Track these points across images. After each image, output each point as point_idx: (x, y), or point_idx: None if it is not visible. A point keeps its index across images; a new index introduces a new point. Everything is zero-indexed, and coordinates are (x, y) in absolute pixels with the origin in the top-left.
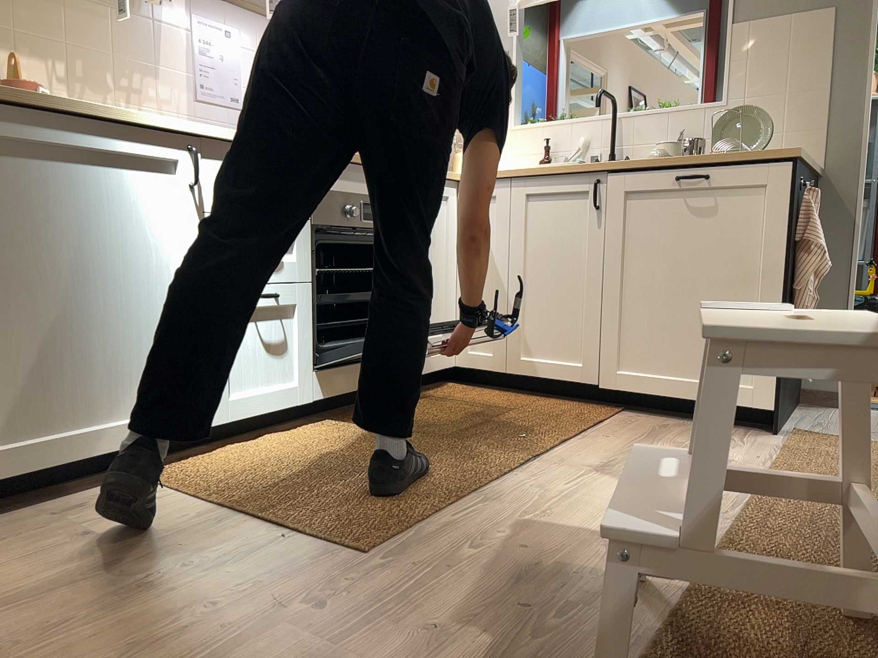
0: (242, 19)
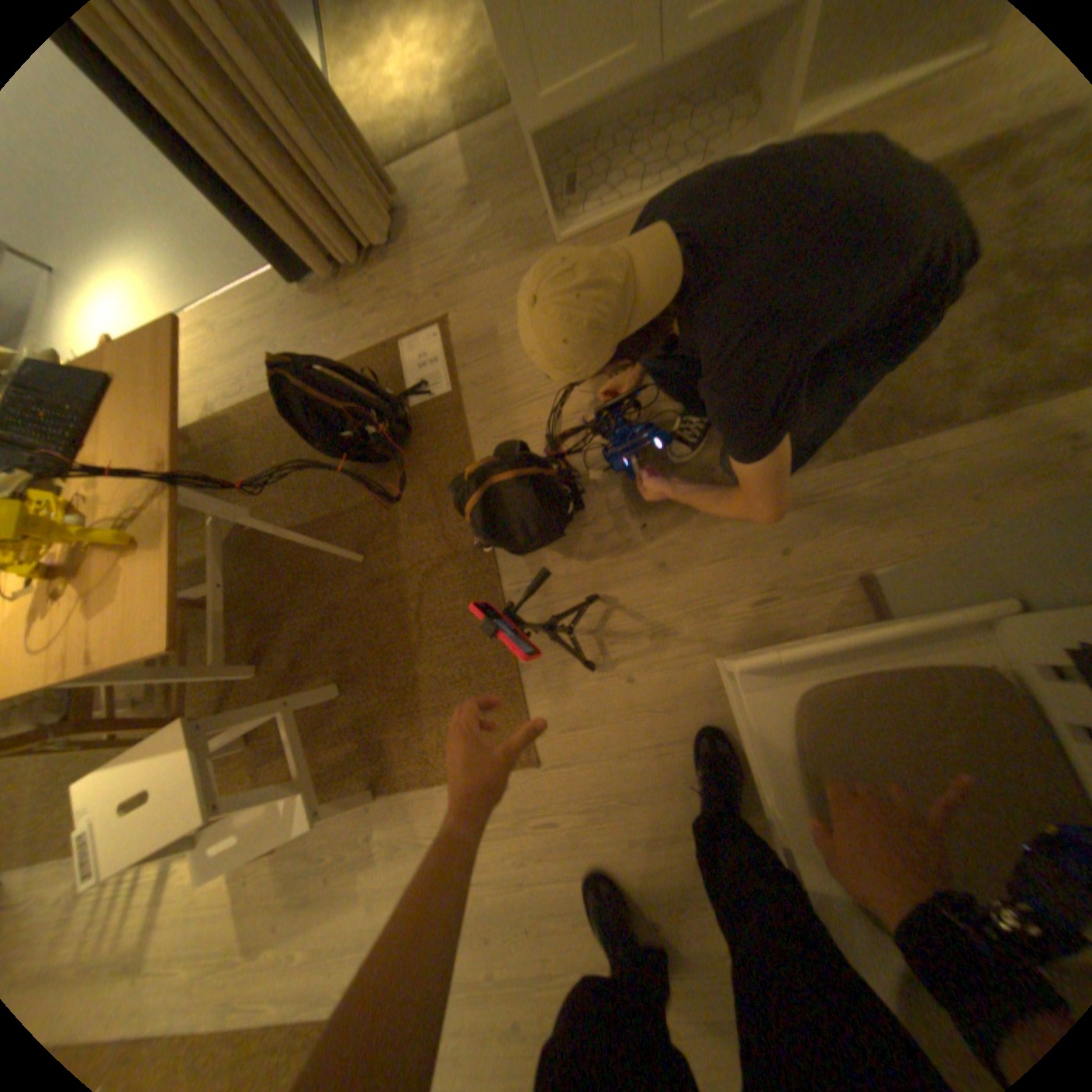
0: None
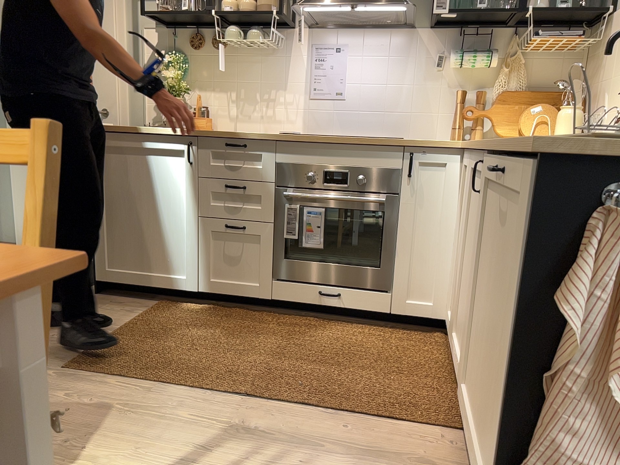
0: (349, 35)
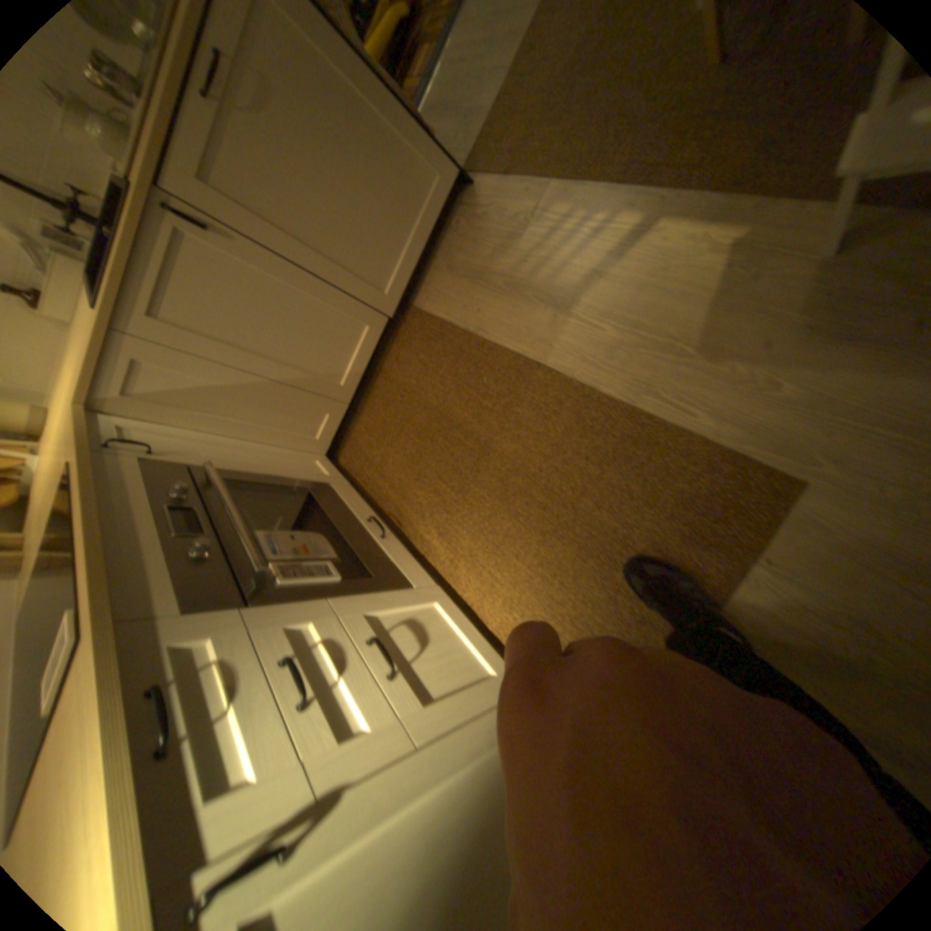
0: None
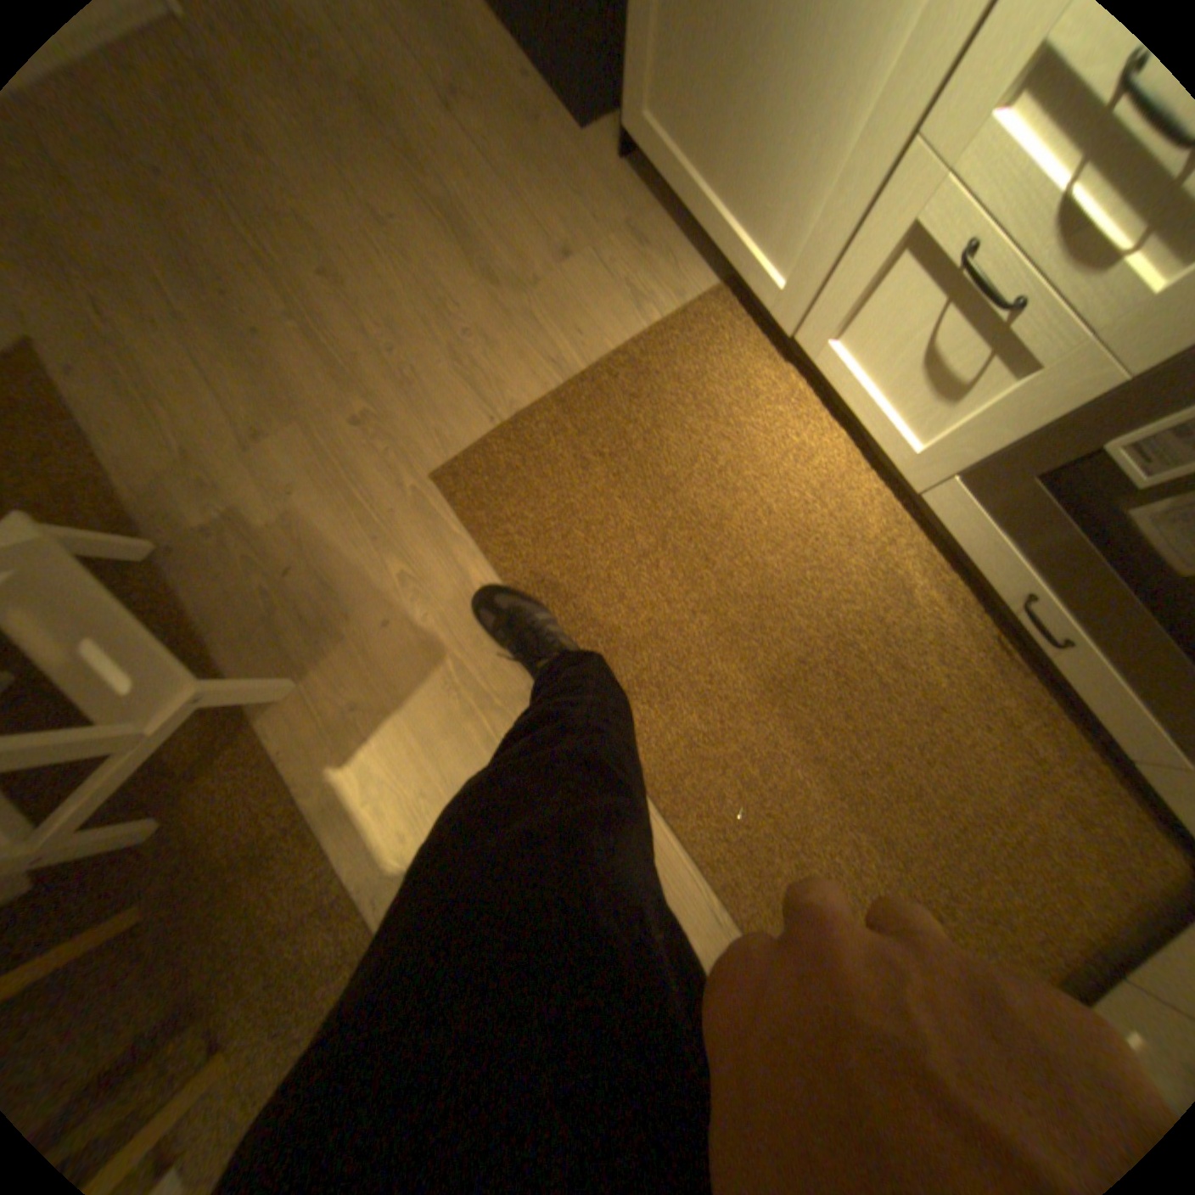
0: None
